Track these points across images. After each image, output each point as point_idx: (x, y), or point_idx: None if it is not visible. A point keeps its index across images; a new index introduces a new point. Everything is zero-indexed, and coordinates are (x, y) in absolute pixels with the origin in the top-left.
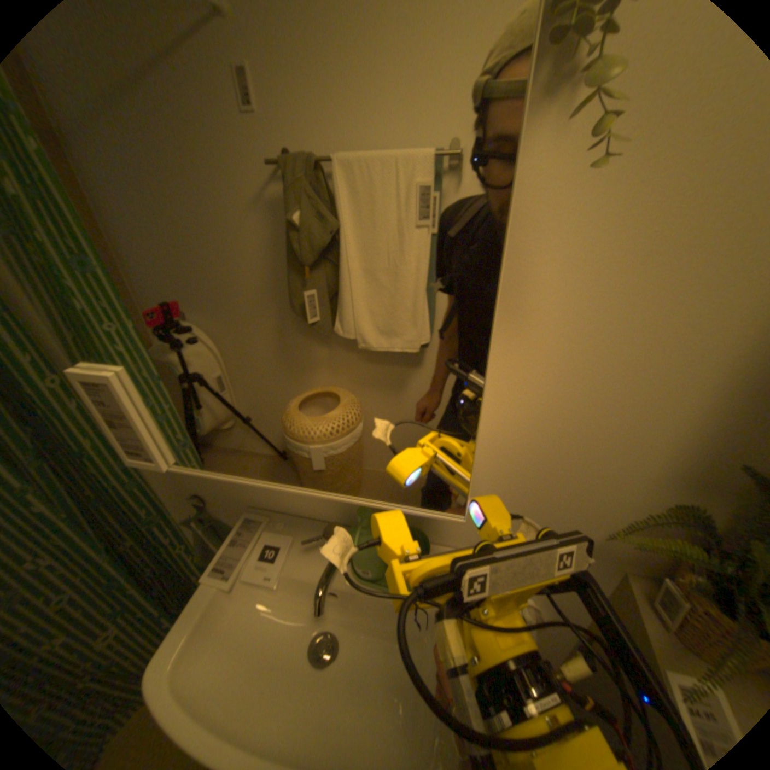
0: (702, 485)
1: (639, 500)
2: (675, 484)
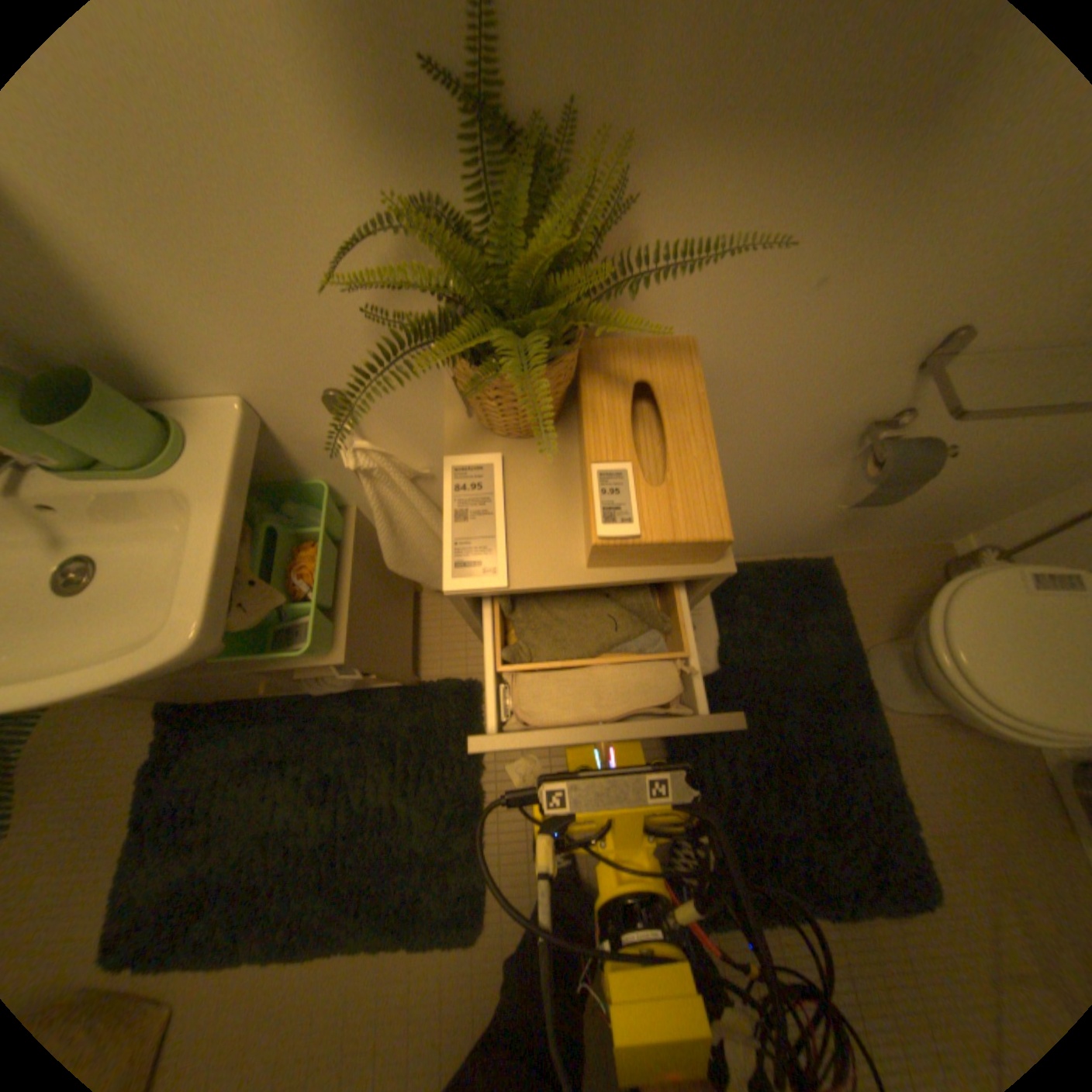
0: (392, 134)
1: (341, 205)
2: (347, 142)
